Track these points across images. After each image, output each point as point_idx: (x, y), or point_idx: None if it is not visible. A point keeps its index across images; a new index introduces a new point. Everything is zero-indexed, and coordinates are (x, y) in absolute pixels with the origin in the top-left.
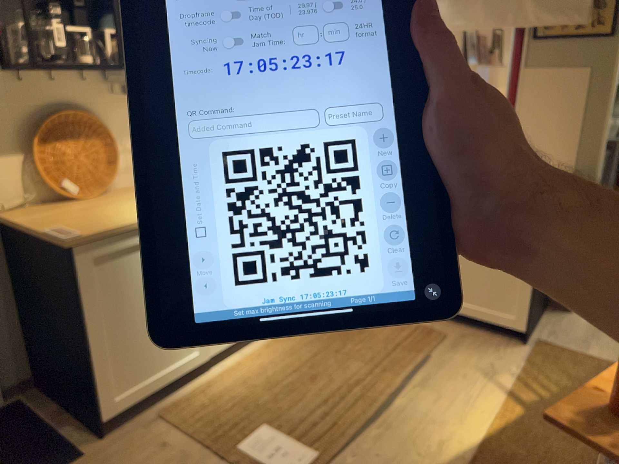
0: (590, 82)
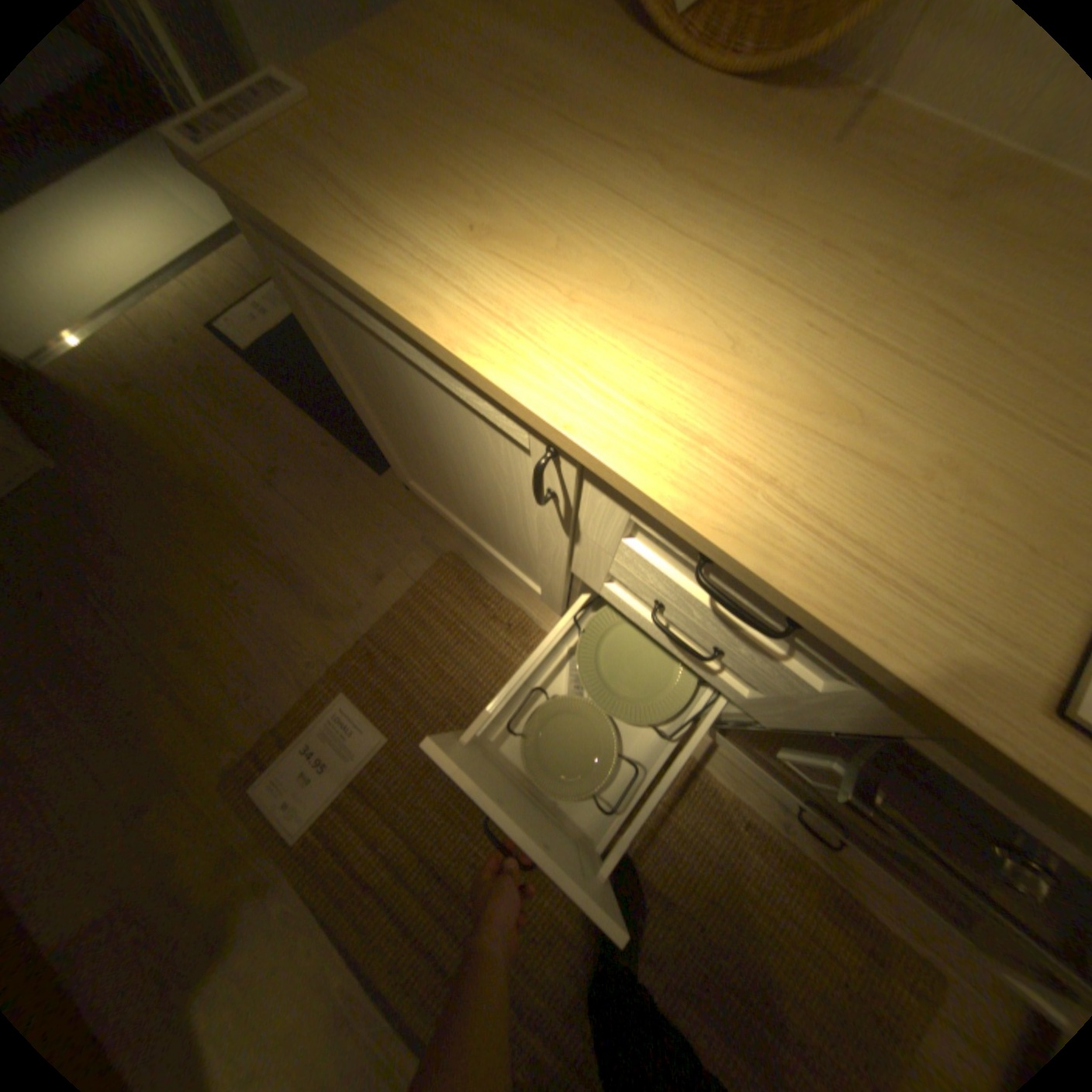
0: None
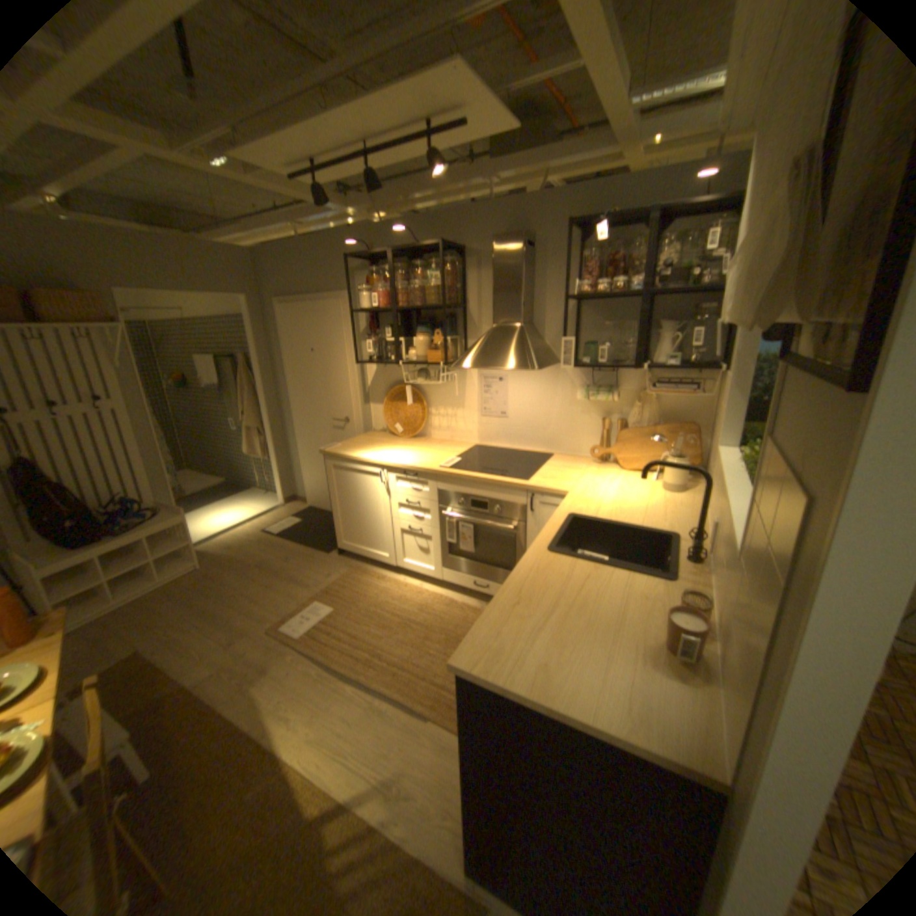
0: (800, 559)
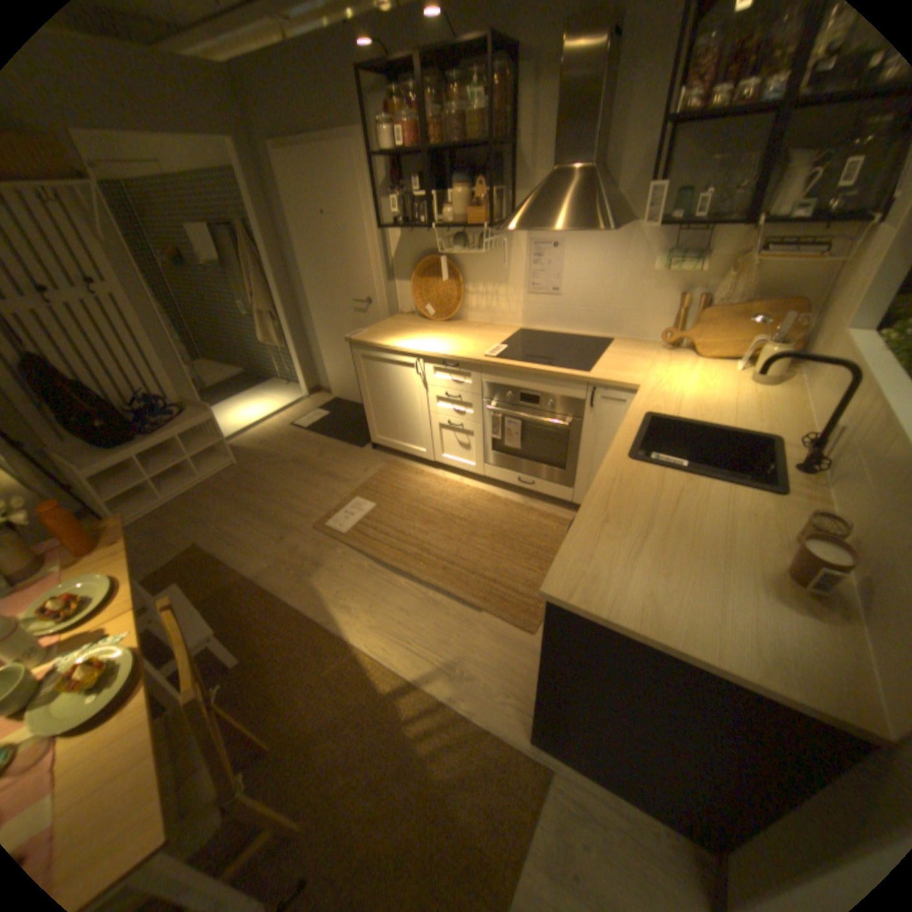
0: None
